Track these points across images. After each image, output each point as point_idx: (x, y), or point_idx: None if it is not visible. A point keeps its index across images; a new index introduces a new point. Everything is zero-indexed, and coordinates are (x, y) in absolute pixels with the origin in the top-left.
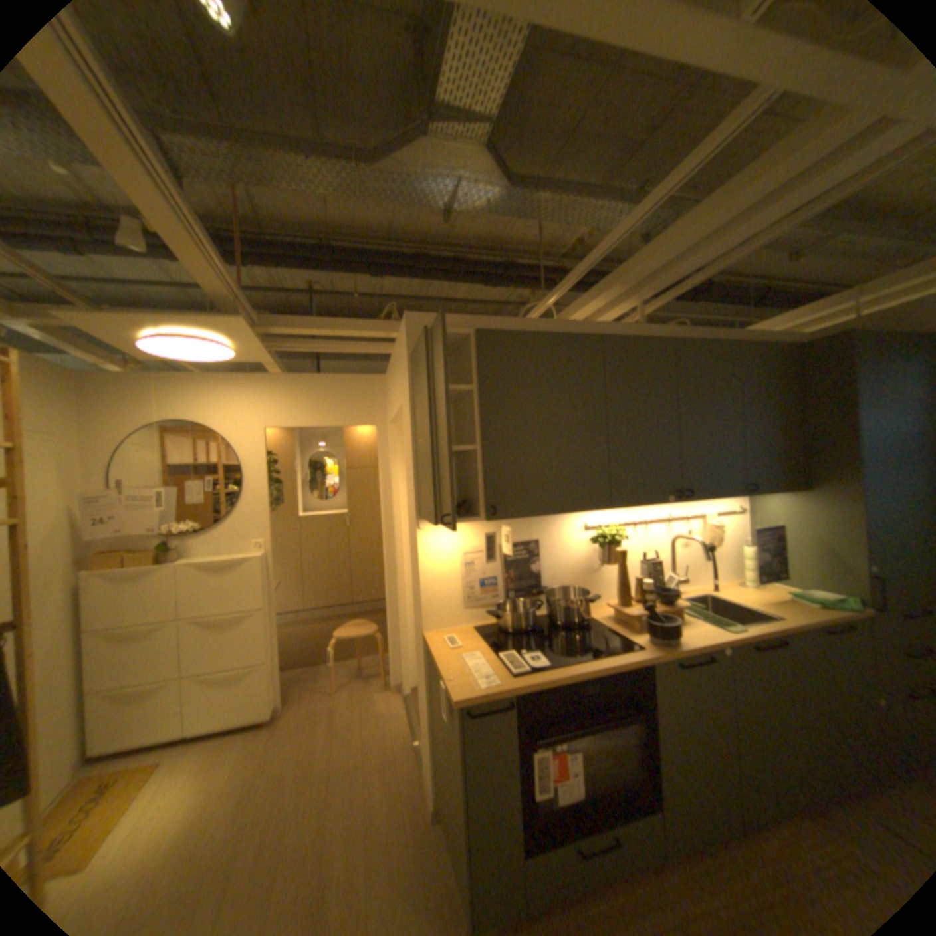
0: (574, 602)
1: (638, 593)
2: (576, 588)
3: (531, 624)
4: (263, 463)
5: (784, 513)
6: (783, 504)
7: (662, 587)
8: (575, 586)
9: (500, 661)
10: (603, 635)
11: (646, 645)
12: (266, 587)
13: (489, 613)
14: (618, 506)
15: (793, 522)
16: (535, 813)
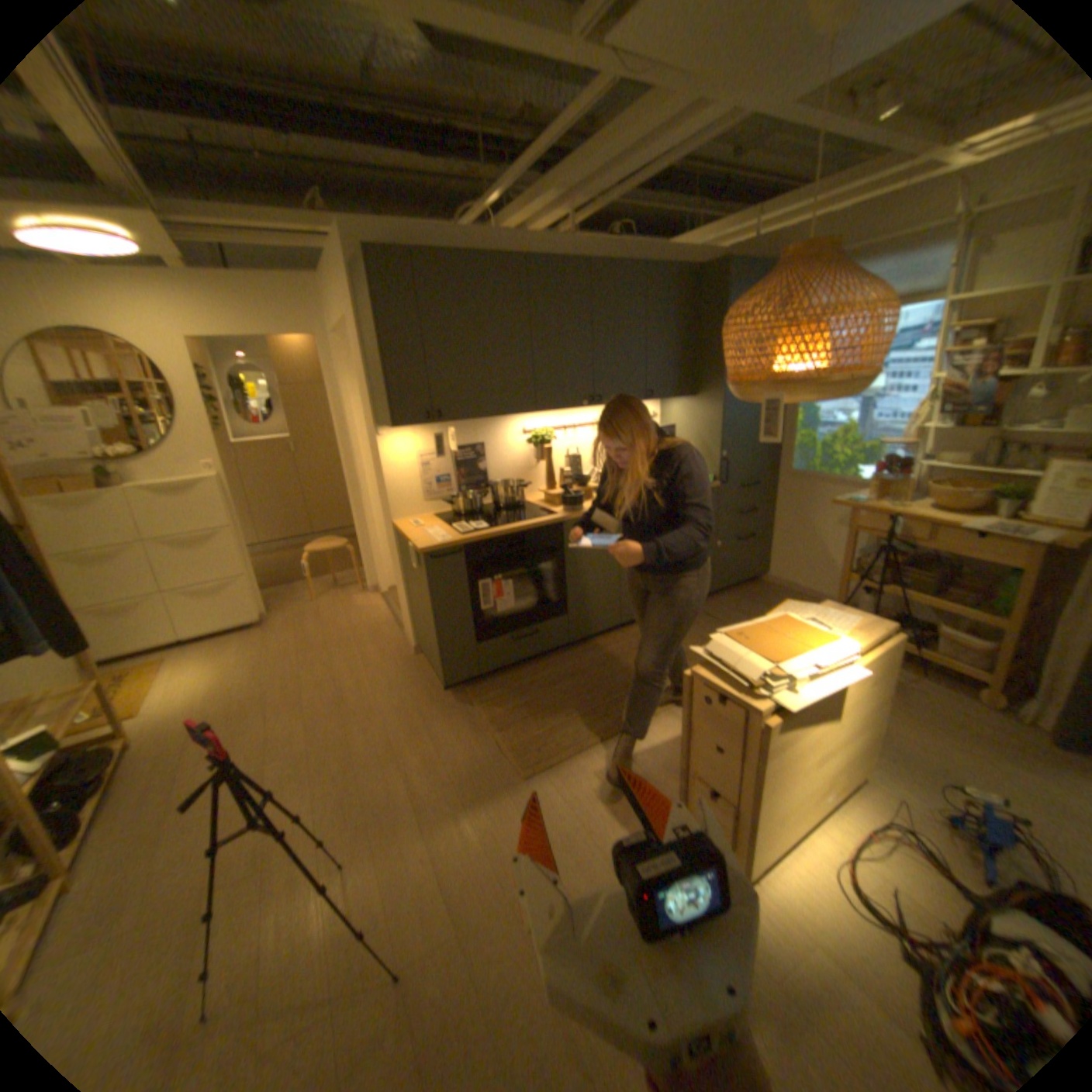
0: (512, 492)
1: (563, 483)
2: (514, 481)
3: (477, 509)
4: (187, 378)
5: (678, 416)
6: (678, 409)
7: (578, 476)
8: (514, 480)
9: (451, 530)
10: (530, 511)
11: (557, 513)
12: (225, 507)
13: (443, 502)
14: (541, 412)
15: (683, 423)
16: (481, 620)
